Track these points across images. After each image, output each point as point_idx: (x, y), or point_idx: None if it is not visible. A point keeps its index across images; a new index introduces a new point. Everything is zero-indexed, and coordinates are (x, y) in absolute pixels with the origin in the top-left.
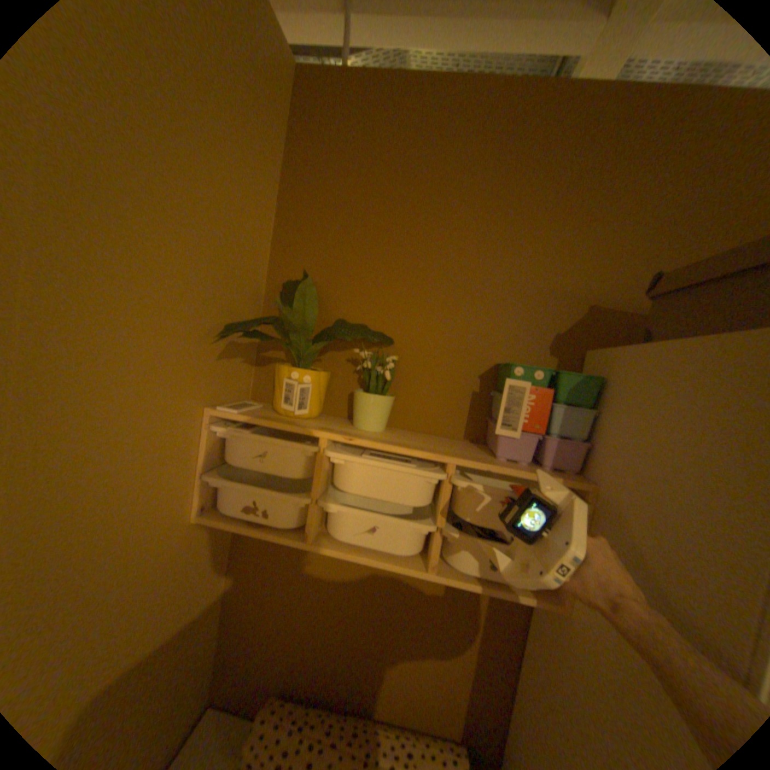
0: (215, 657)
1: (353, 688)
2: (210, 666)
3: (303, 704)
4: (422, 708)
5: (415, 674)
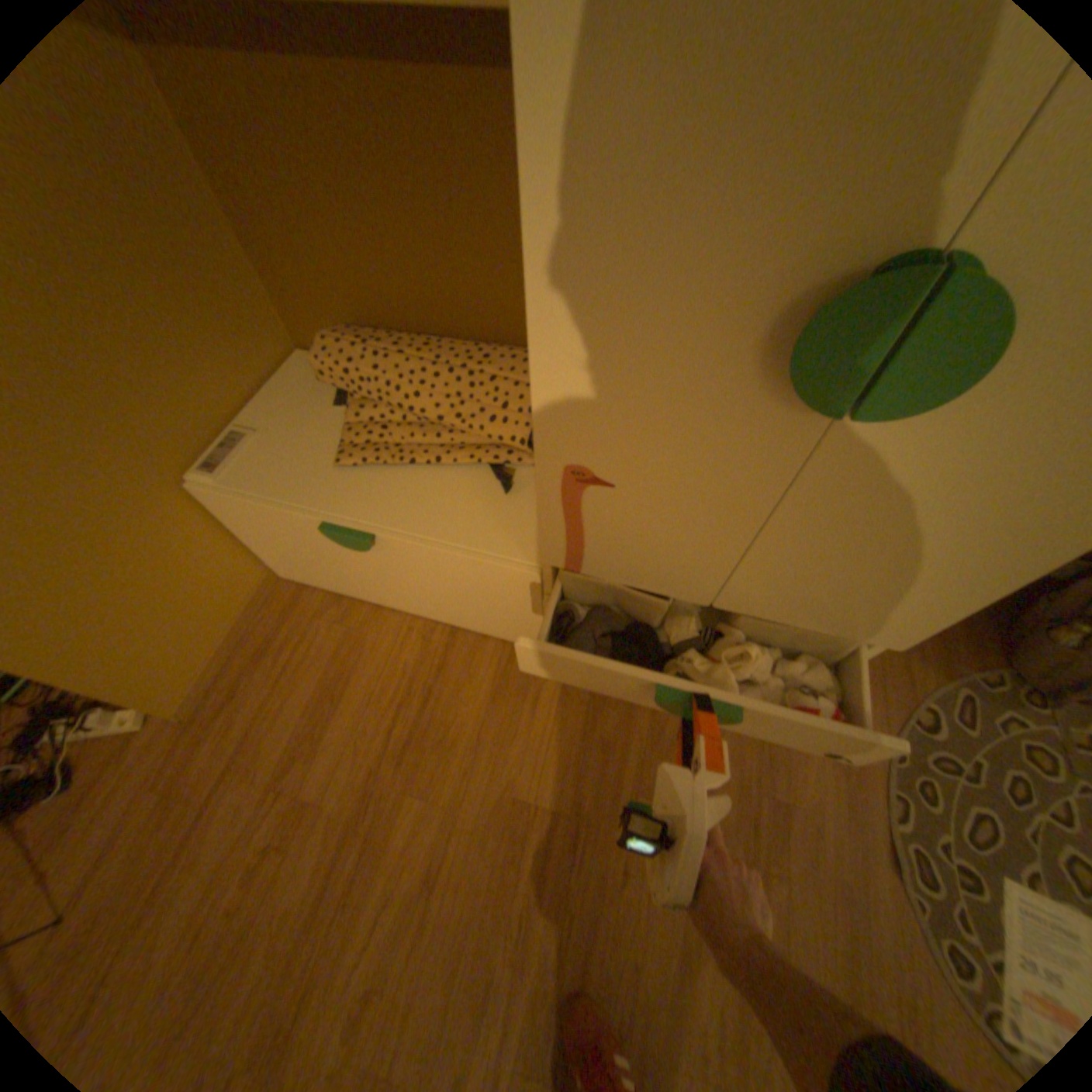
0: (266, 293)
1: (424, 306)
2: (265, 303)
3: (372, 328)
4: (508, 319)
5: (487, 273)
